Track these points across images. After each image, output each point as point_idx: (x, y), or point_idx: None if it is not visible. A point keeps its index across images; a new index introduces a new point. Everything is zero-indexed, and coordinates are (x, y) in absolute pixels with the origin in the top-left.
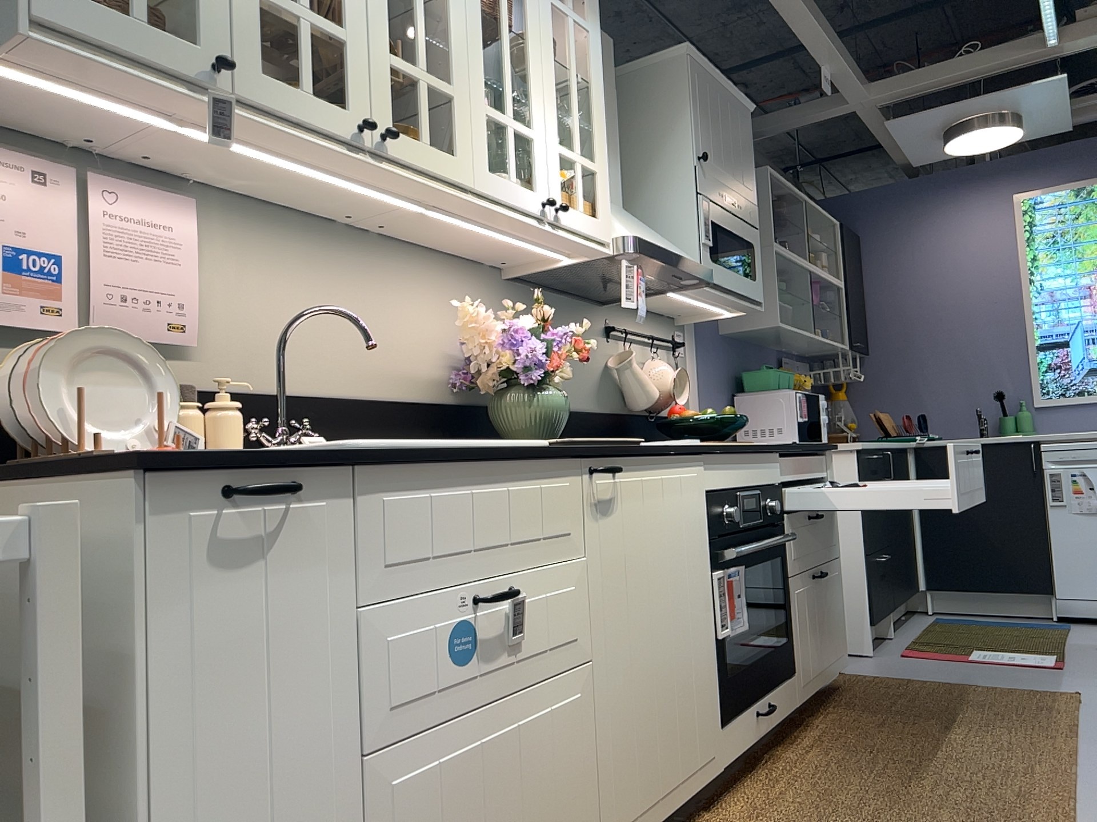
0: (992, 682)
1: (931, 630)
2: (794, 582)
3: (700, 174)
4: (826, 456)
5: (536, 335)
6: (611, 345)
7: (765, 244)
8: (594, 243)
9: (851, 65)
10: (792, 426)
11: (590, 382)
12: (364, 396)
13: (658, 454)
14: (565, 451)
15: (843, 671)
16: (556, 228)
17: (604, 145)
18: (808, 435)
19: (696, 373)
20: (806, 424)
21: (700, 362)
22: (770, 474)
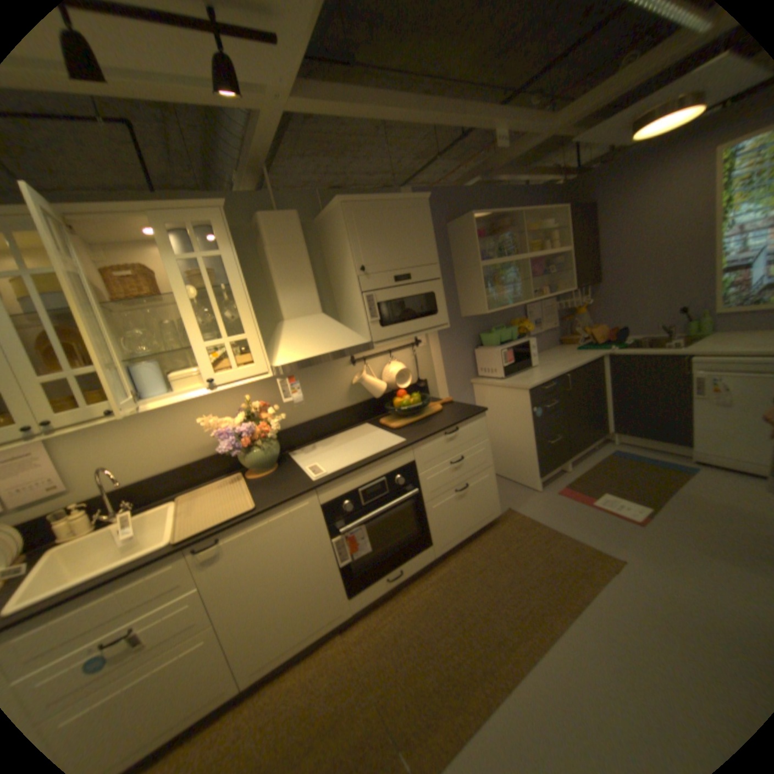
0: (583, 537)
1: (599, 467)
2: (430, 504)
3: (362, 280)
4: (474, 419)
5: (253, 419)
6: (356, 368)
7: (475, 263)
8: (253, 380)
9: (522, 115)
10: (502, 367)
11: (339, 395)
12: (175, 468)
13: (259, 515)
14: (162, 557)
15: (512, 507)
16: (215, 389)
17: (250, 320)
18: (514, 371)
19: (437, 350)
20: (510, 366)
21: (439, 343)
22: (400, 462)
